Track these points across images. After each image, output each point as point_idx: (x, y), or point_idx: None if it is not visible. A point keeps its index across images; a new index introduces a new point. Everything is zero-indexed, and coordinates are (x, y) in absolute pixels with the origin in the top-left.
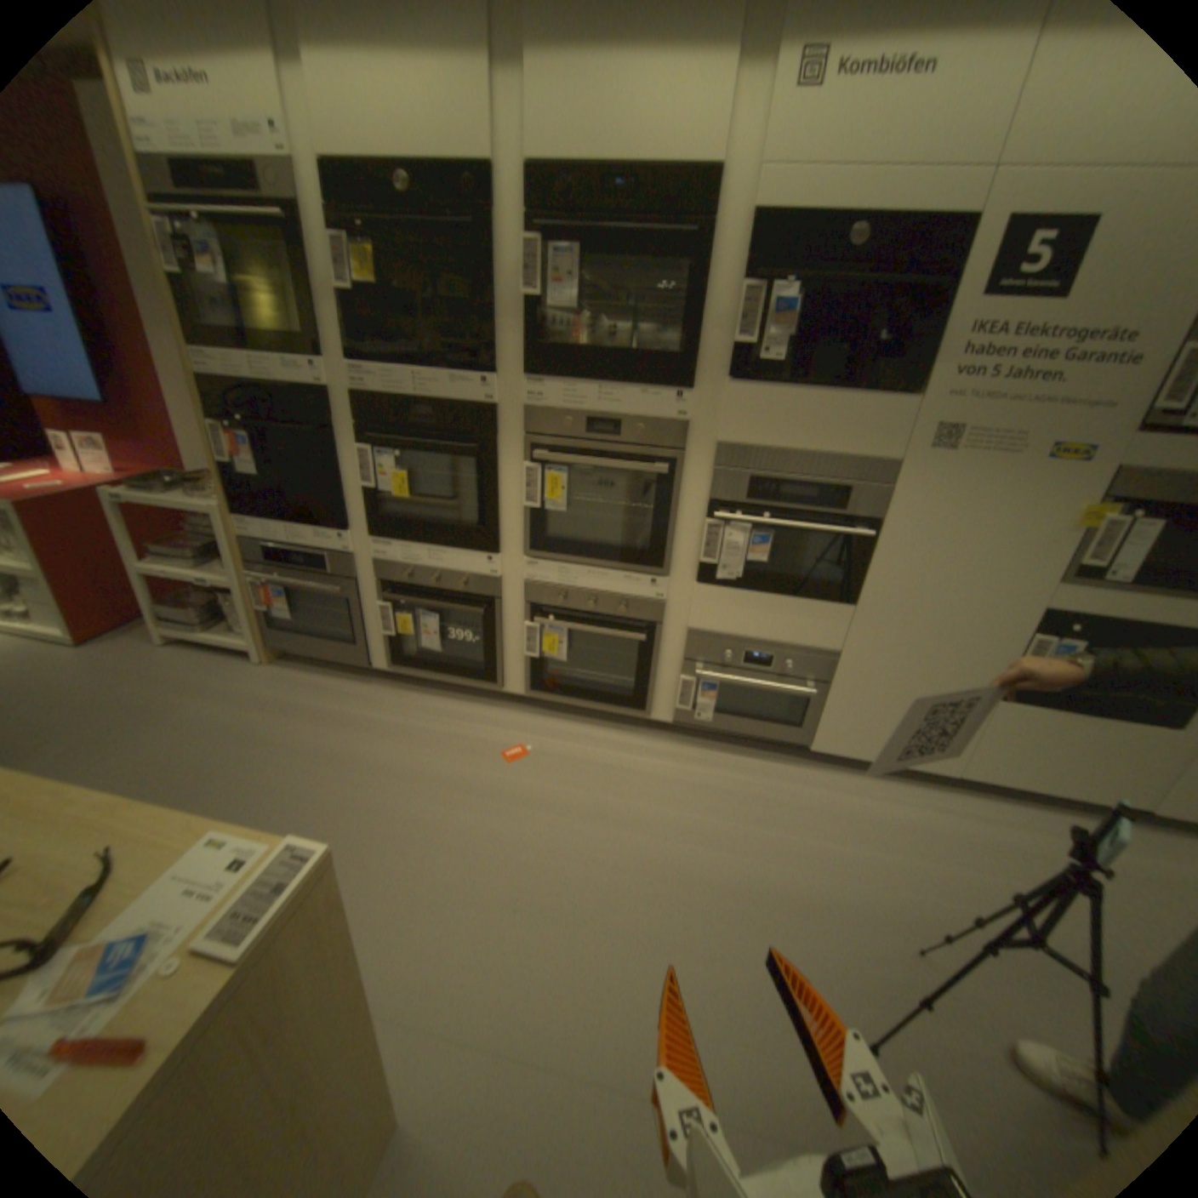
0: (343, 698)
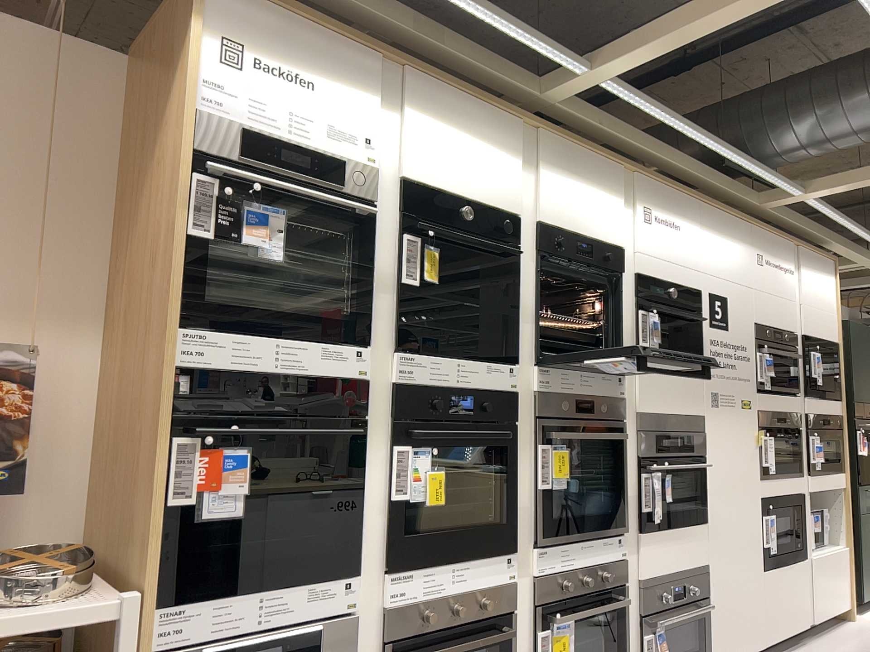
0: None
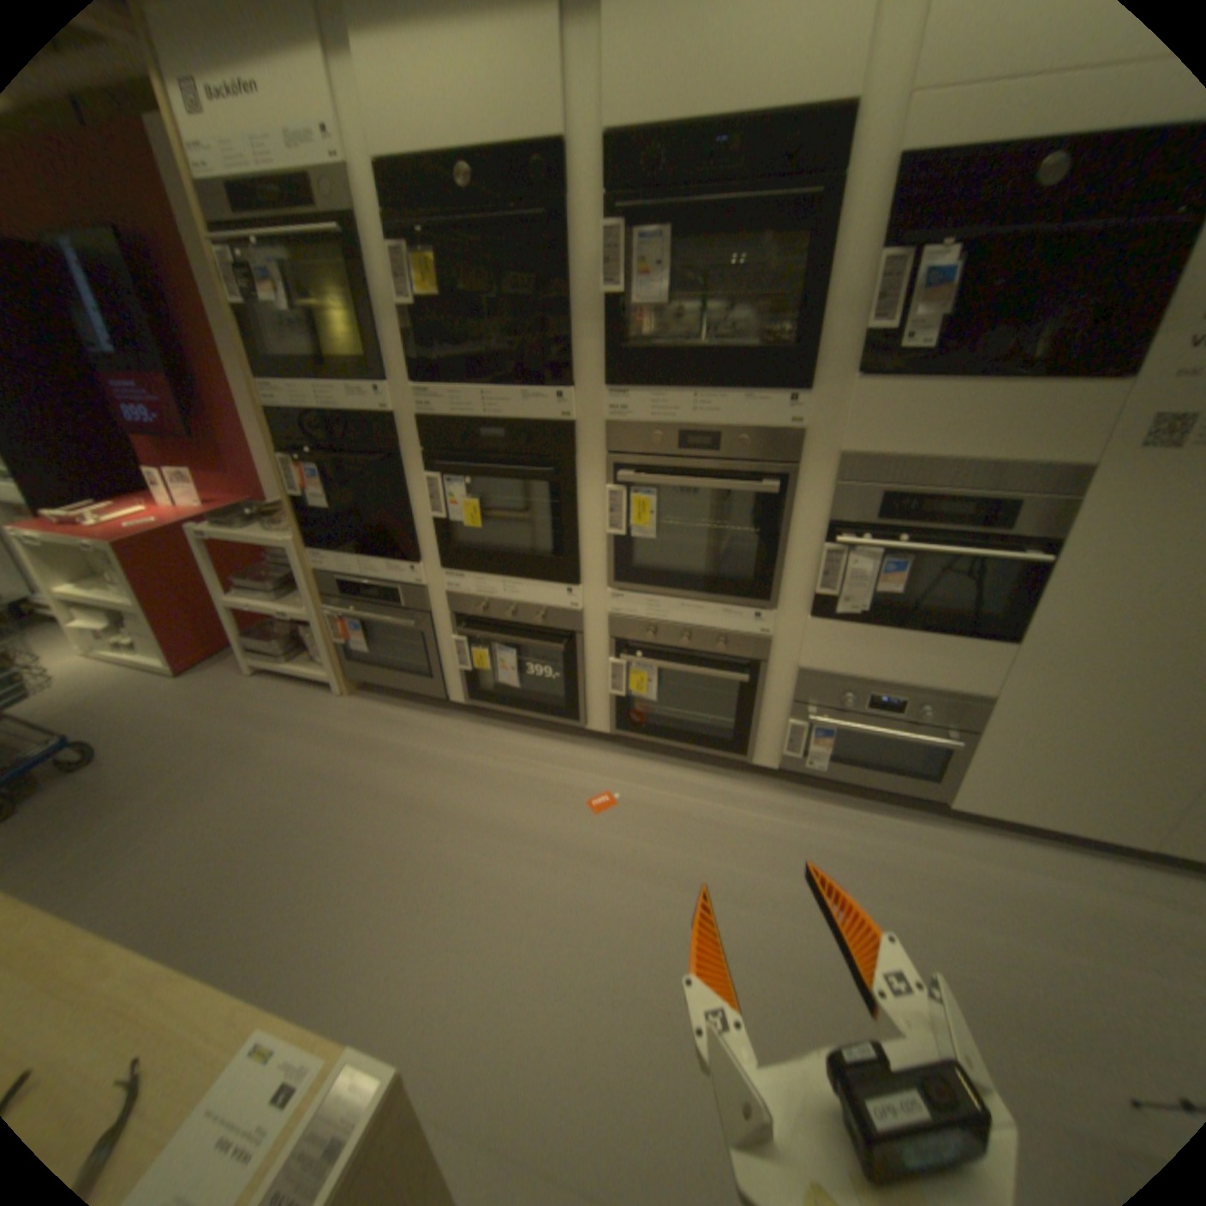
0: (420, 734)
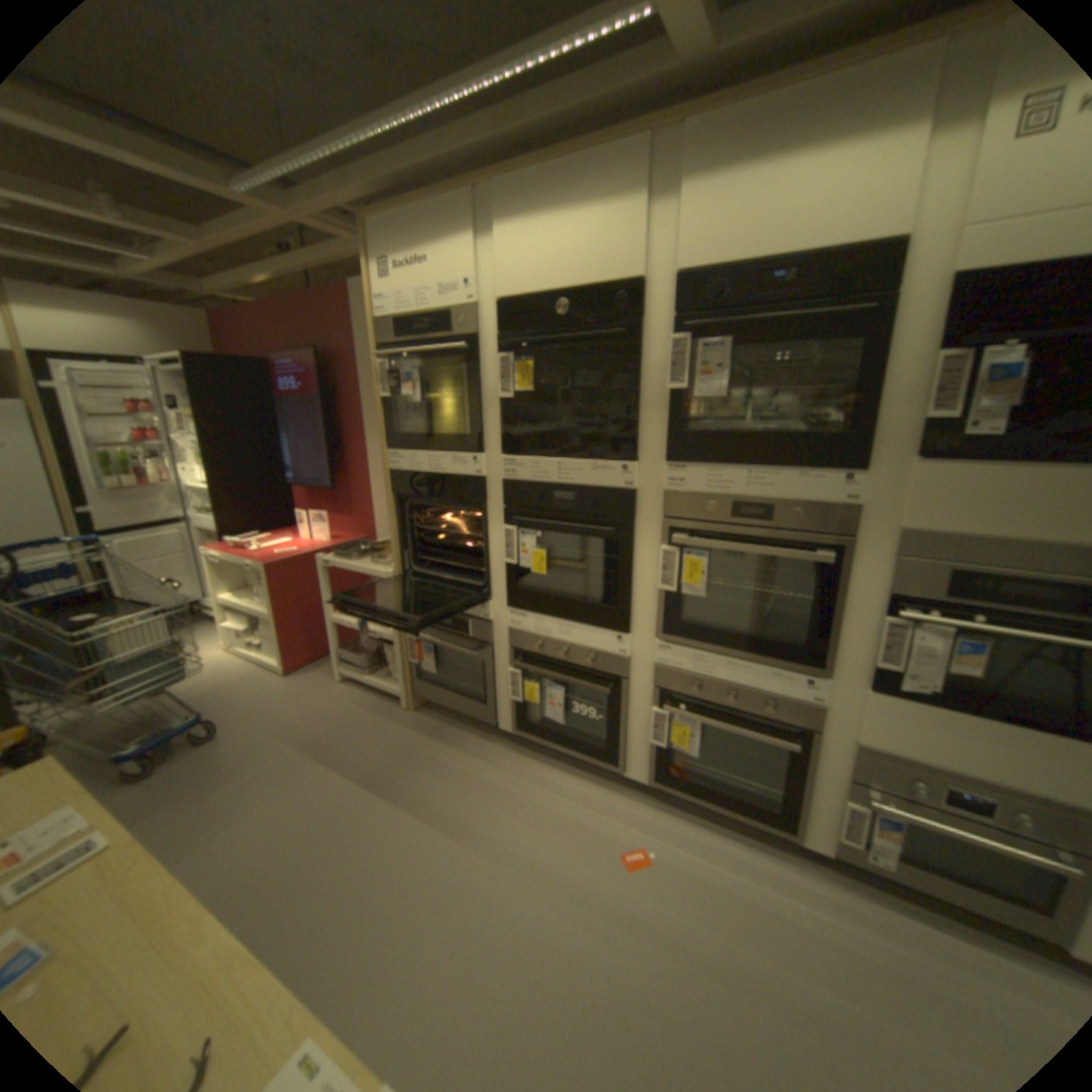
0: (471, 757)
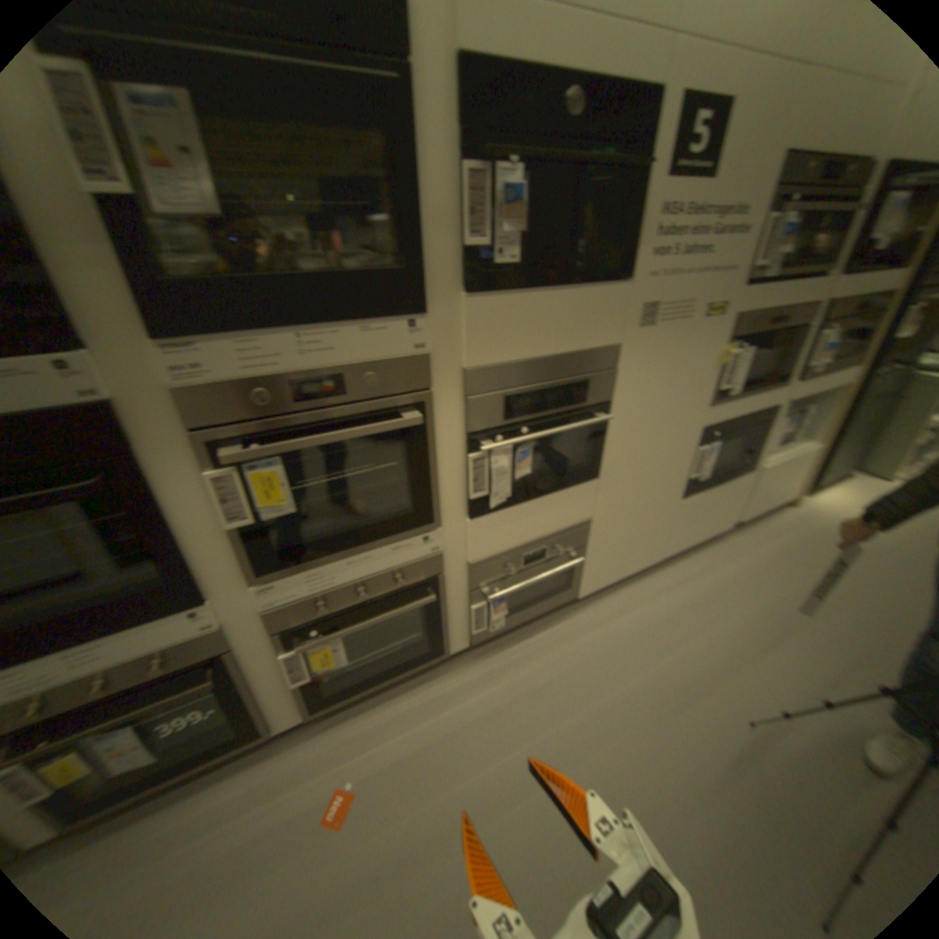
0: None
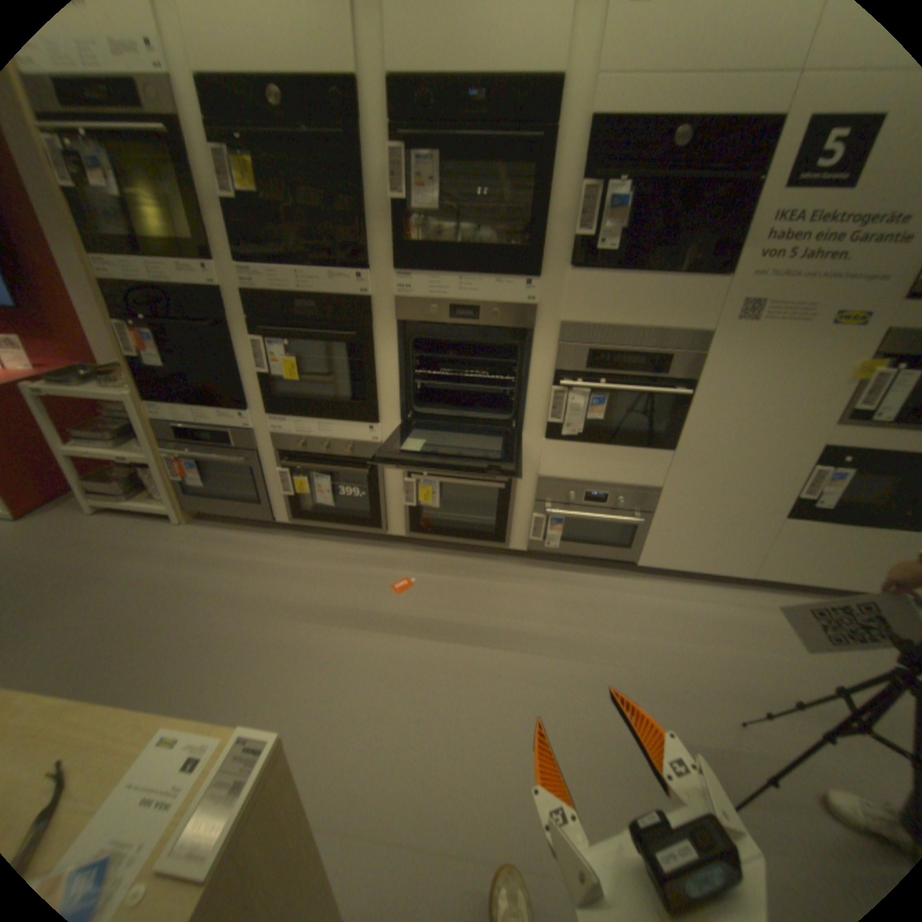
0: (252, 549)
